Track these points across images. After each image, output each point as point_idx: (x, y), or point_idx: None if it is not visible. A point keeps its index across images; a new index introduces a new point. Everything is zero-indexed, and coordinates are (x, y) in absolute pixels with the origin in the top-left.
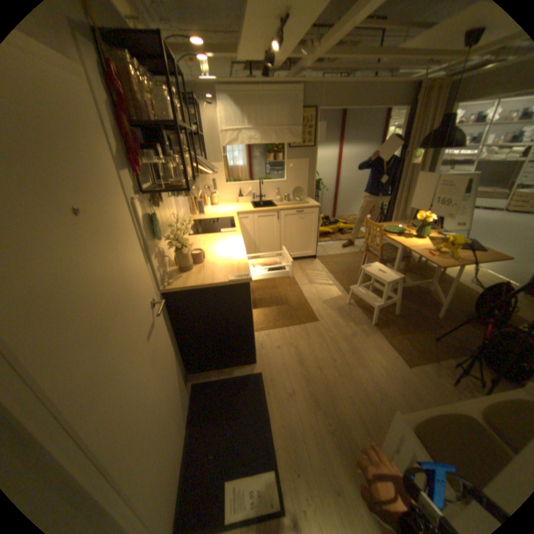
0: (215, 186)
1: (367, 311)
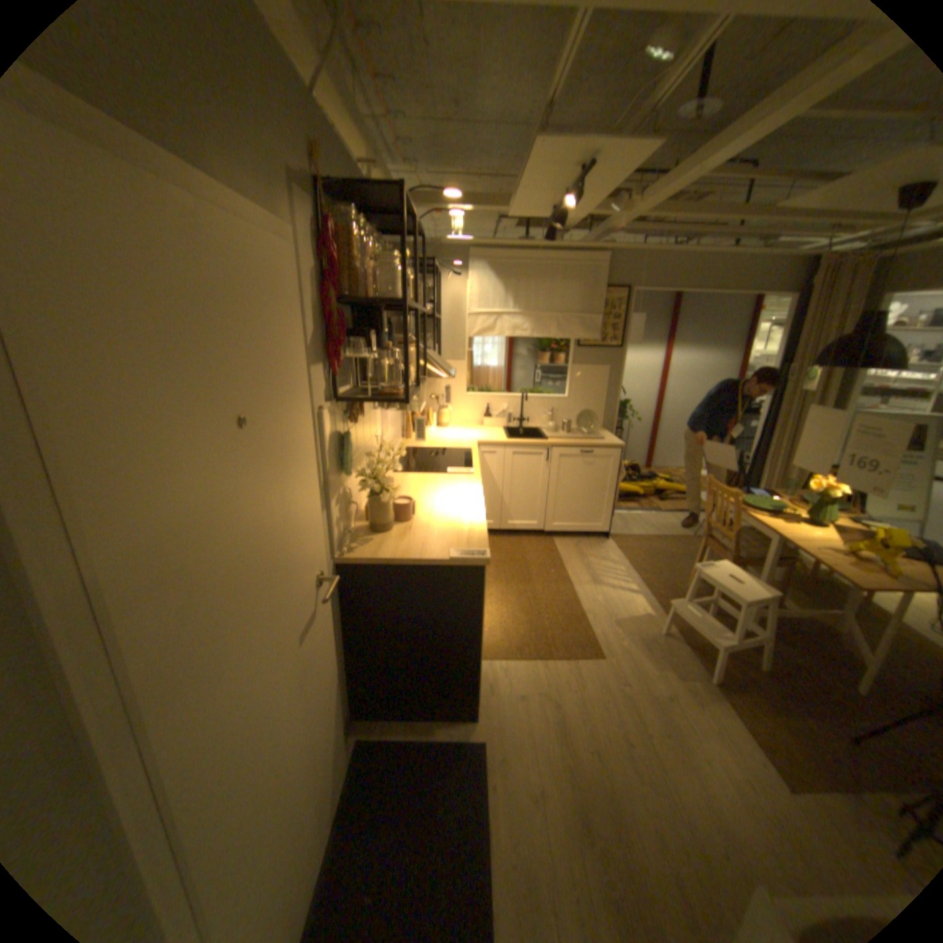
0: (448, 396)
1: (703, 655)
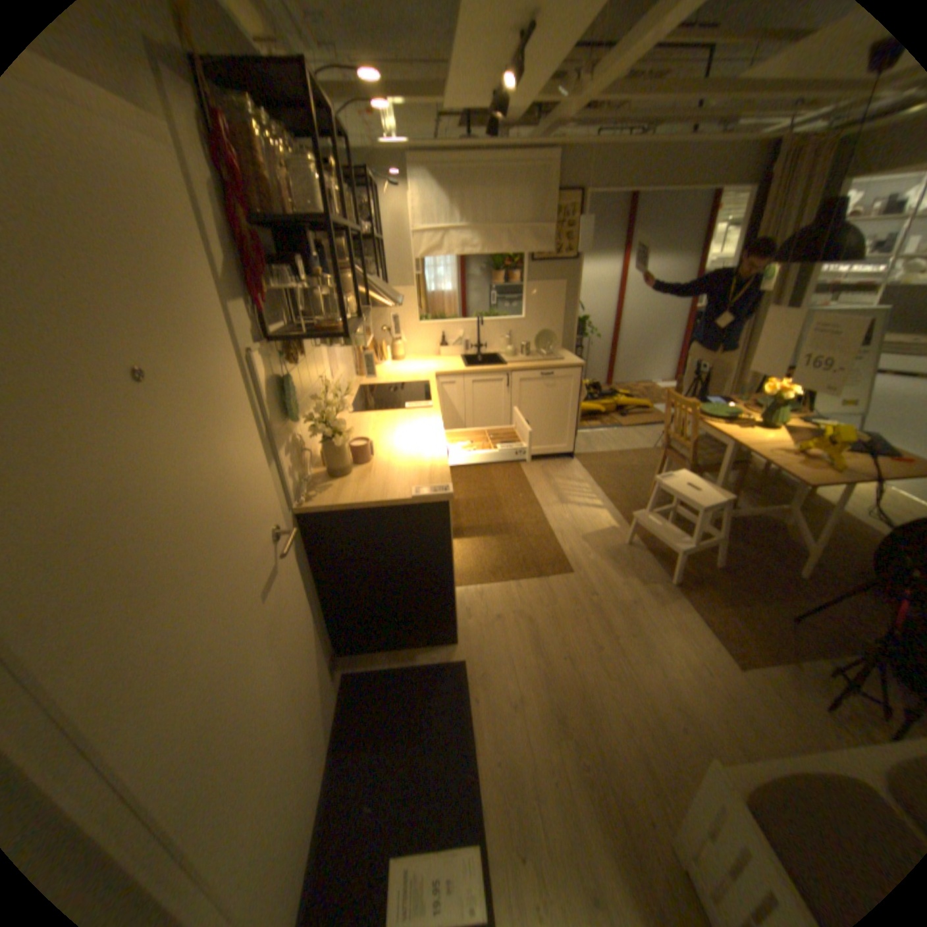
0: (400, 326)
1: (663, 559)
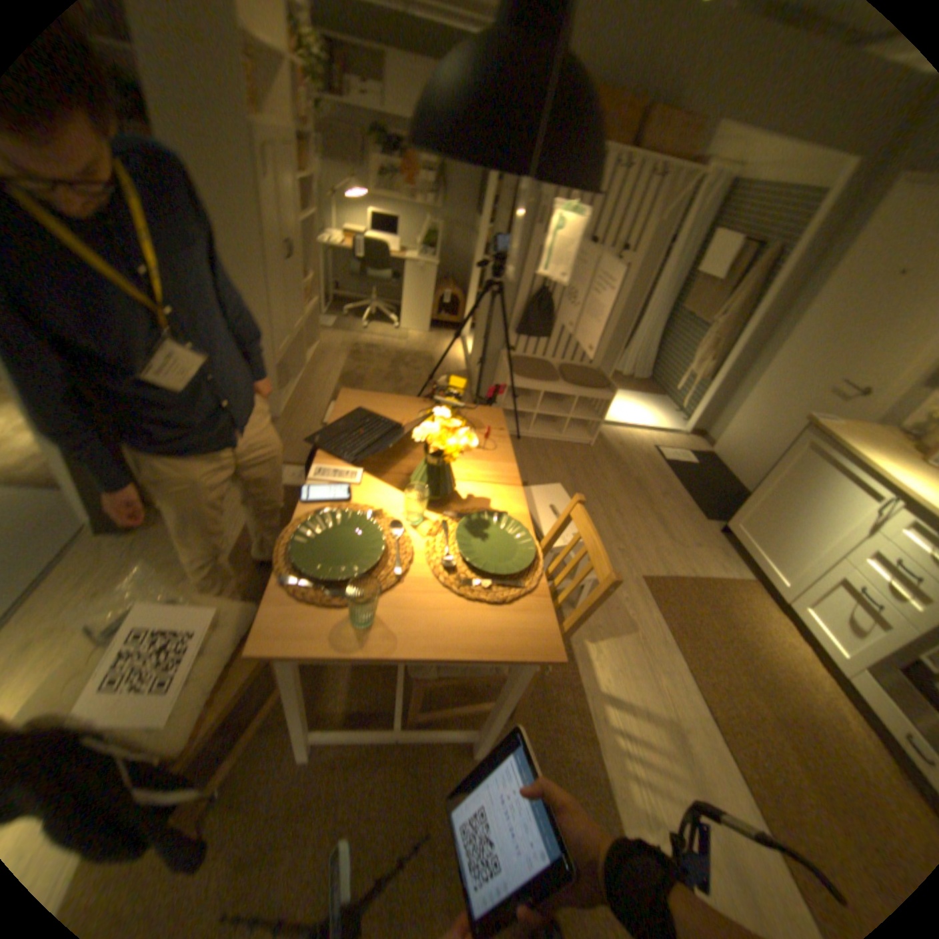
0: None
1: None
